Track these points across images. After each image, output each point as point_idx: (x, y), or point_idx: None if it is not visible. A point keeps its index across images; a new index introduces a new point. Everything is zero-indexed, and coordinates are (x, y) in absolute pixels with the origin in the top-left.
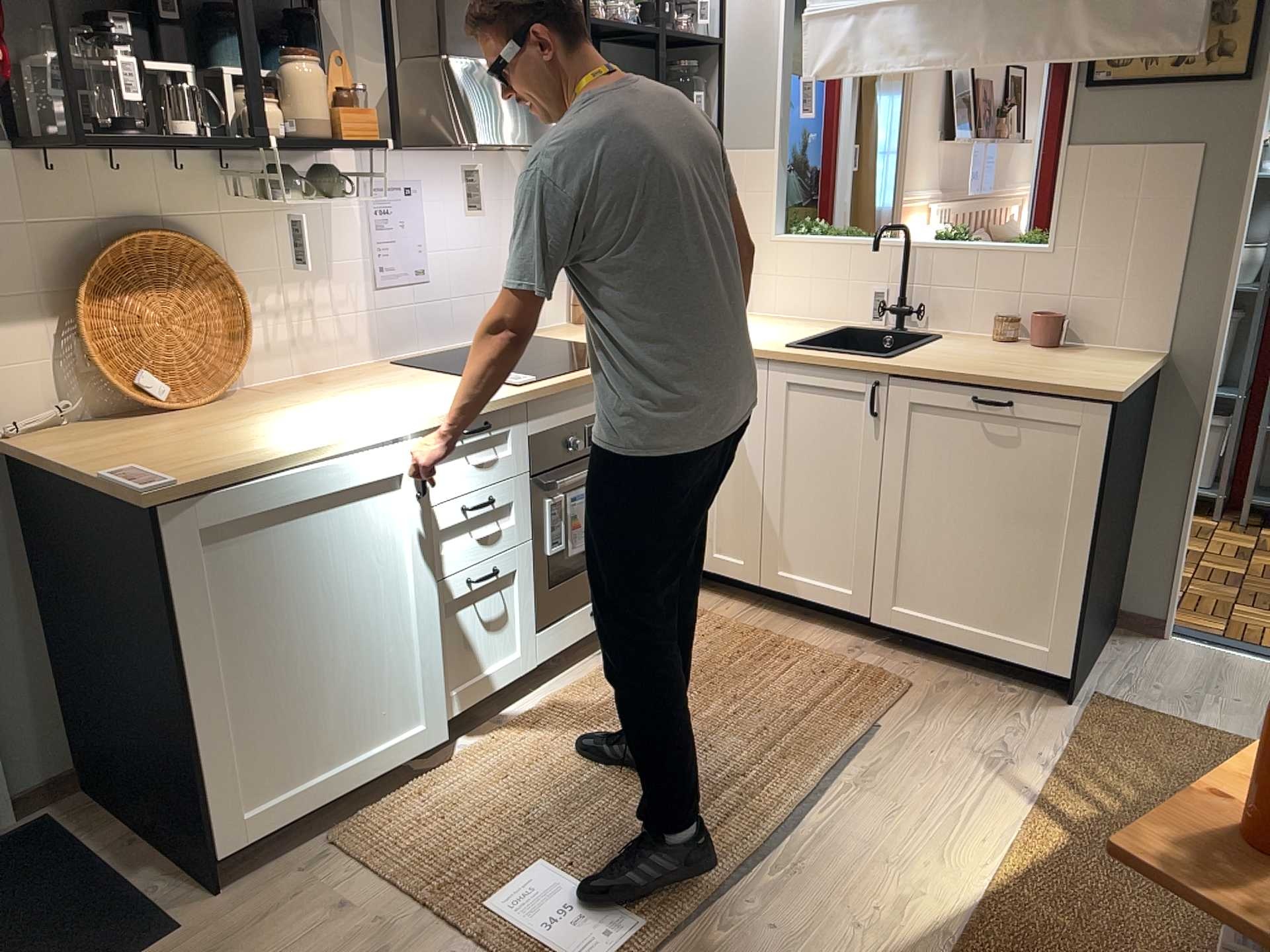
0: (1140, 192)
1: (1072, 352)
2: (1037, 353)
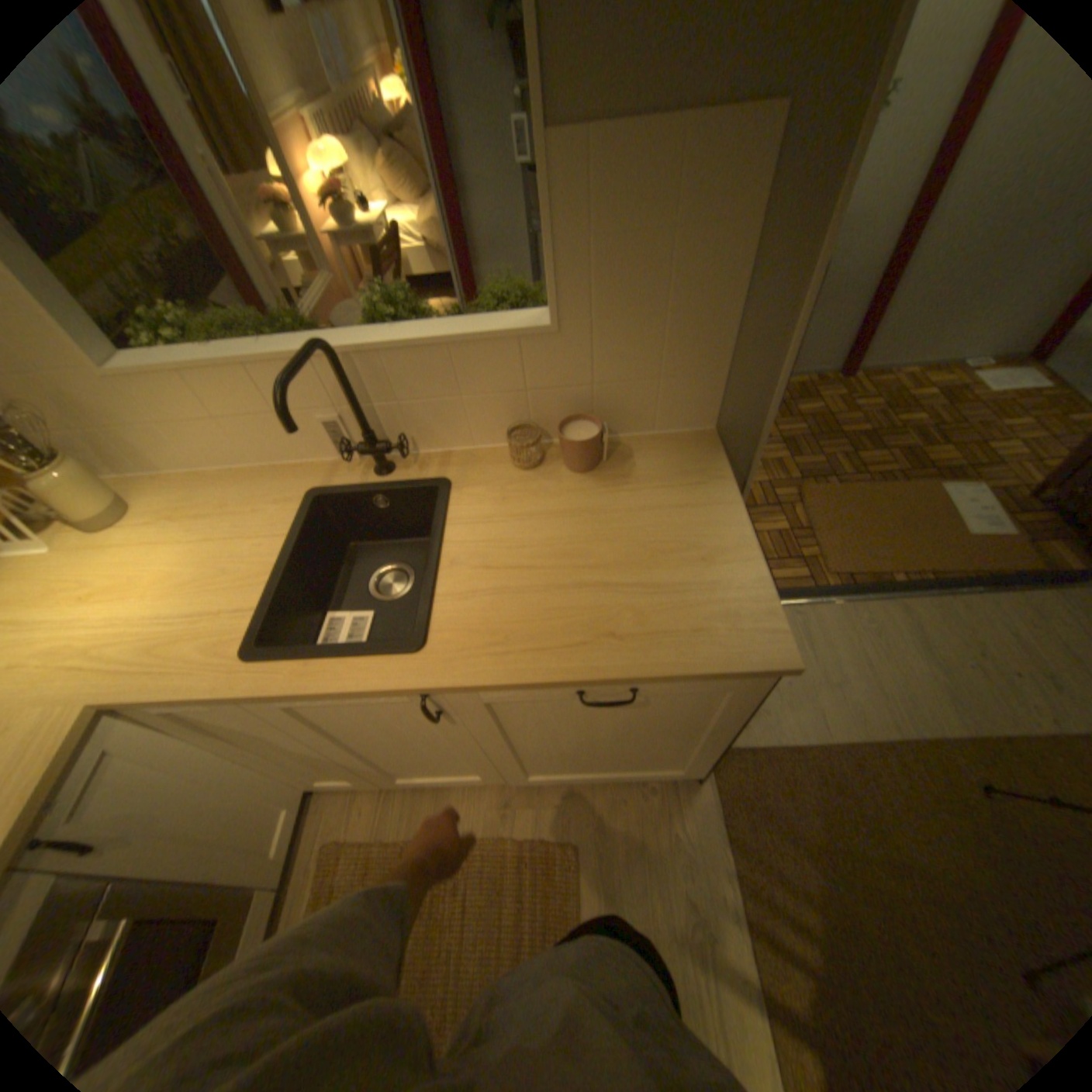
0: (676, 218)
1: (620, 477)
2: (586, 502)
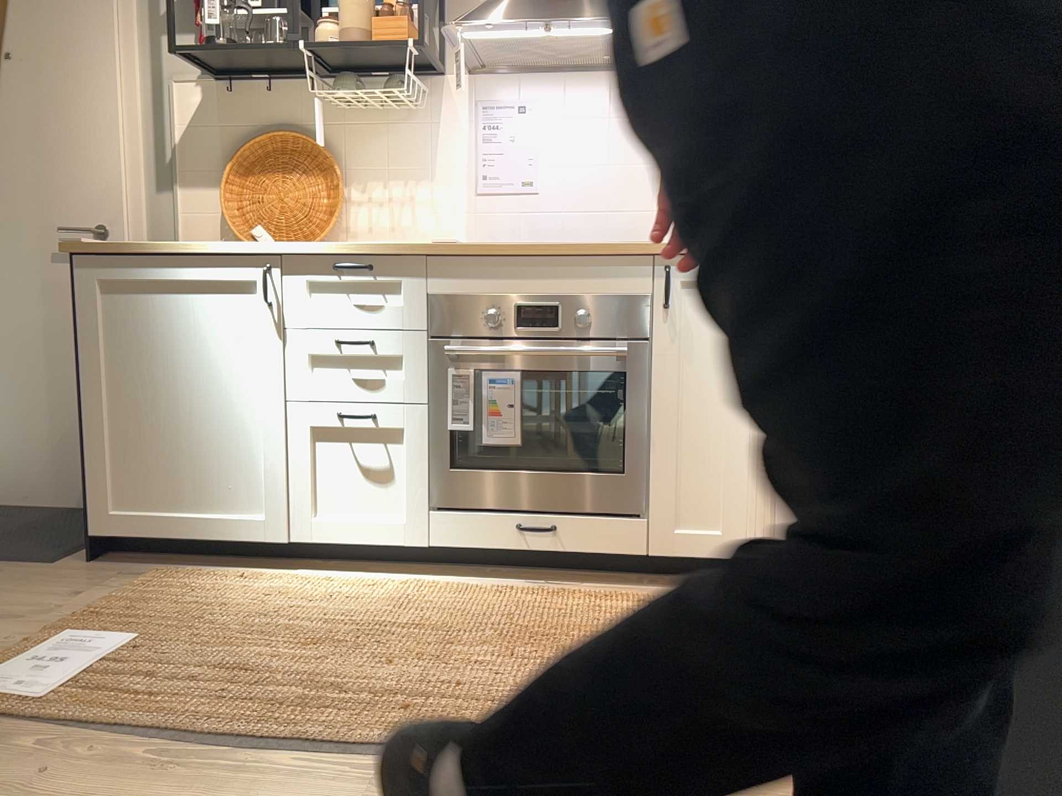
0: None
1: None
2: None
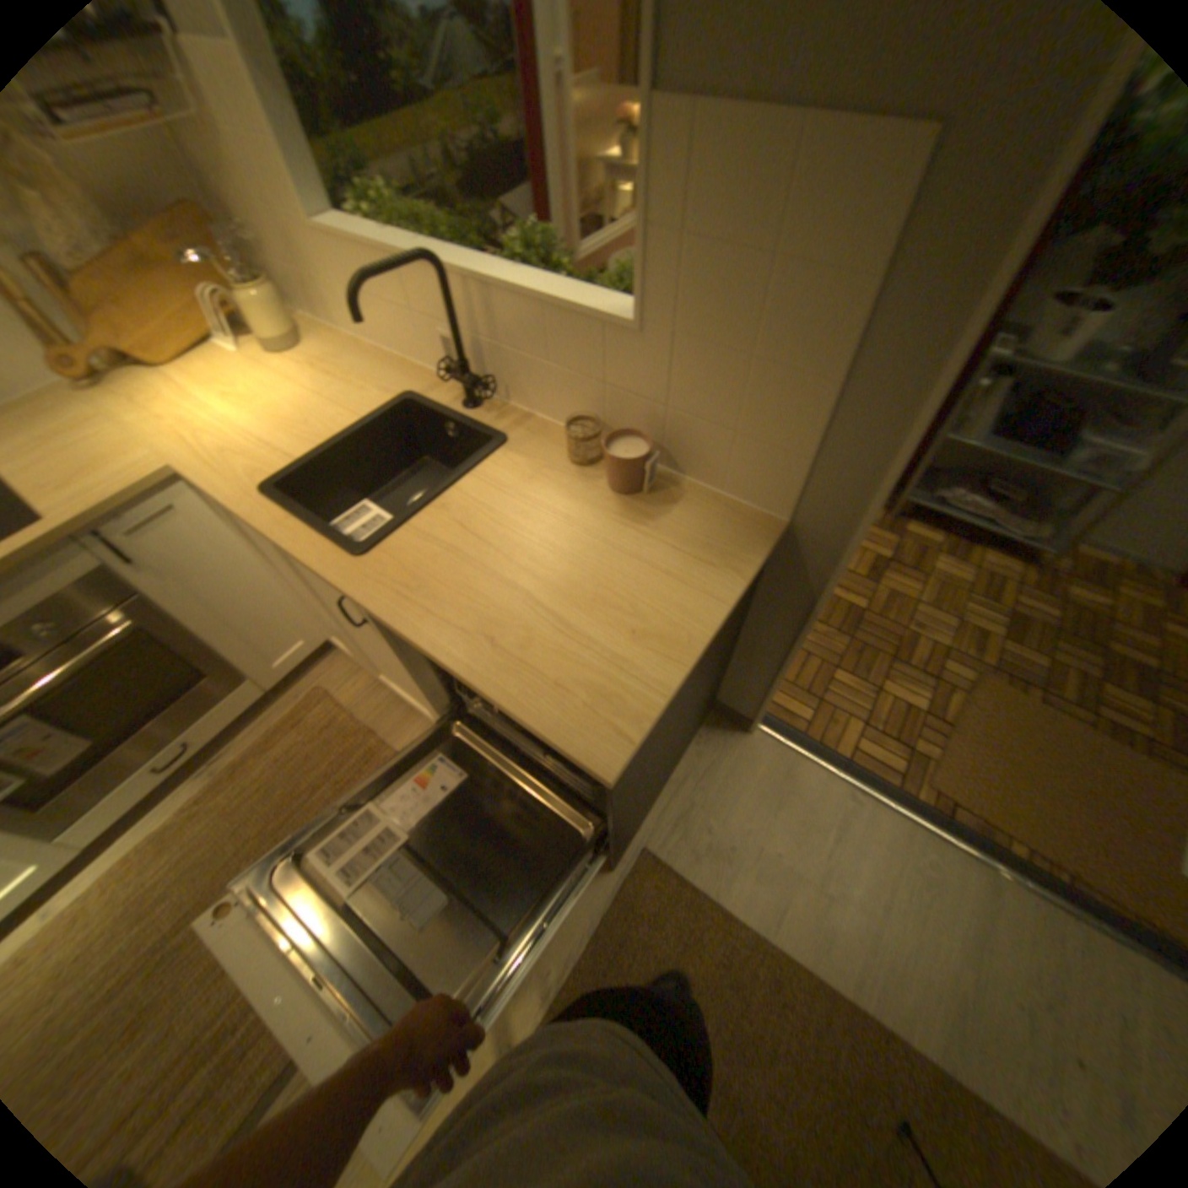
0: (778, 247)
1: (646, 518)
2: (592, 523)
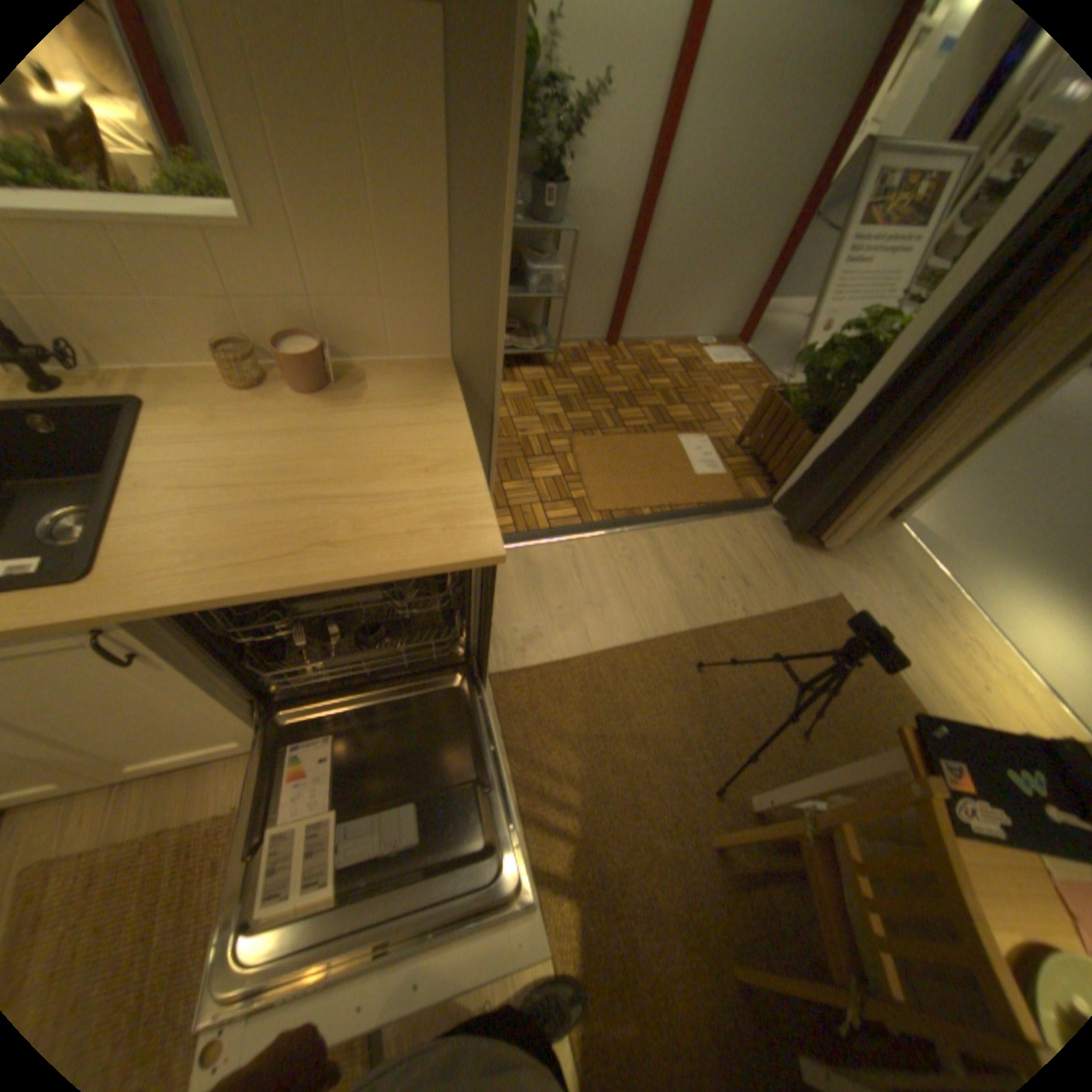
0: (358, 116)
1: (352, 400)
2: (311, 424)
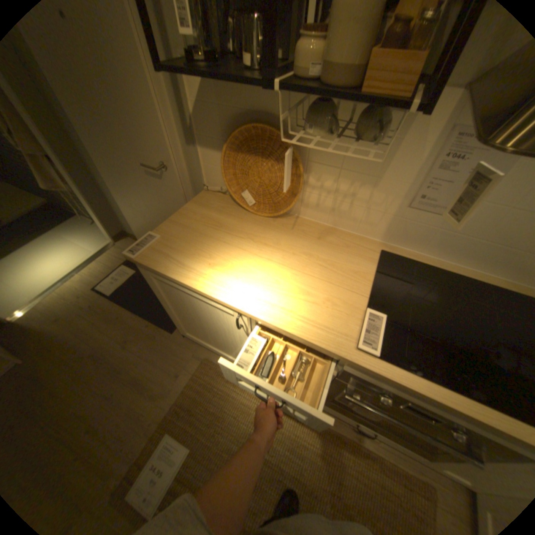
0: None
1: None
2: None
